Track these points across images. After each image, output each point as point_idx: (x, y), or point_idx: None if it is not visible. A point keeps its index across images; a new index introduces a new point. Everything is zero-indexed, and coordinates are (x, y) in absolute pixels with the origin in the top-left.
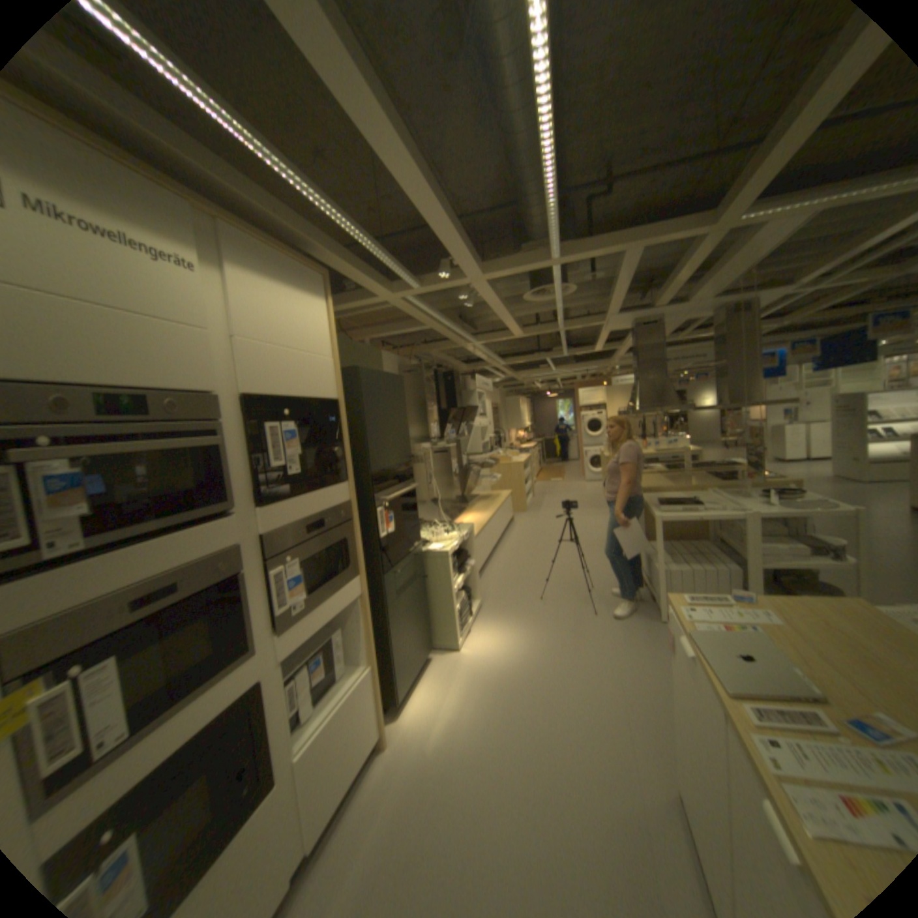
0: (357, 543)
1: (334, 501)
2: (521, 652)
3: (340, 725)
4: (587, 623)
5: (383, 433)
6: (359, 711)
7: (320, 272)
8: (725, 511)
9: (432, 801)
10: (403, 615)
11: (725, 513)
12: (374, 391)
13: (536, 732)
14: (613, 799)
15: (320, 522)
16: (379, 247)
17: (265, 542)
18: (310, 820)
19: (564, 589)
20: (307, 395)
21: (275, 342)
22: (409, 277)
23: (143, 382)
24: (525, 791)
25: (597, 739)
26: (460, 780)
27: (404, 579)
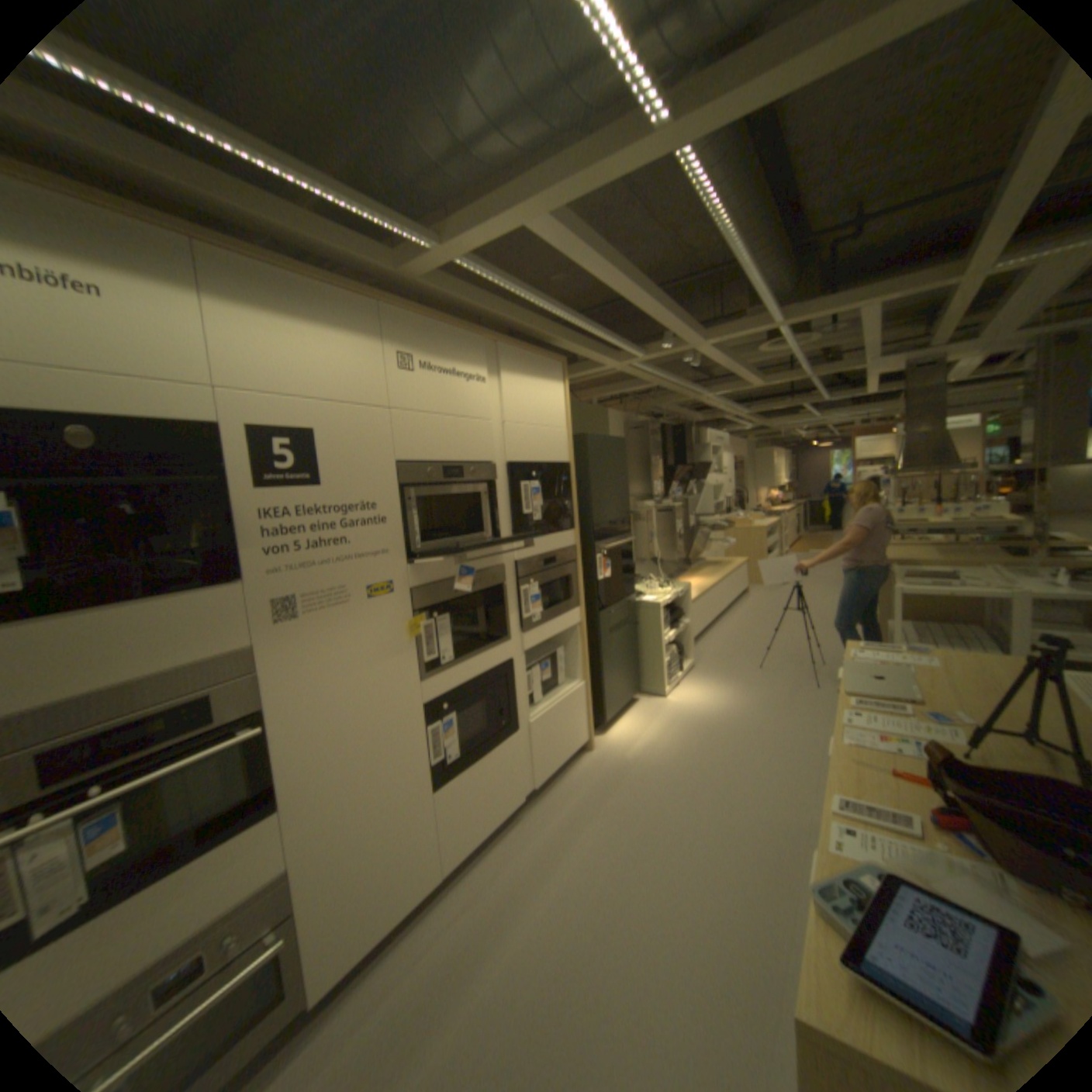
0: (578, 581)
1: (563, 545)
2: (728, 707)
3: (560, 715)
4: (806, 694)
5: (604, 491)
6: (575, 712)
7: (560, 361)
8: (990, 588)
9: (629, 787)
10: (614, 651)
11: (989, 591)
12: (598, 454)
13: (727, 763)
14: (785, 814)
15: (553, 559)
16: (608, 333)
17: (518, 566)
18: (538, 768)
19: (790, 663)
20: (547, 461)
21: (528, 423)
22: (634, 350)
23: (461, 459)
24: (707, 796)
25: (785, 777)
26: (653, 780)
27: (617, 621)
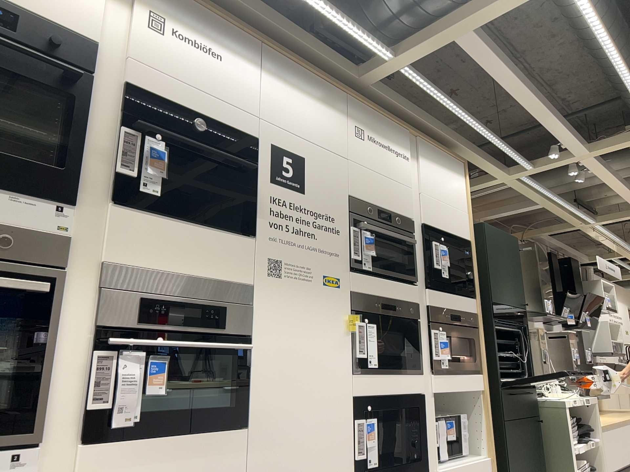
0: (481, 347)
1: (466, 307)
2: None
3: None
4: None
5: (500, 275)
6: None
7: (461, 160)
8: None
9: None
10: (519, 439)
11: None
12: (494, 242)
13: None
14: None
15: (458, 316)
16: (501, 141)
17: (430, 309)
18: None
19: None
20: (452, 232)
21: (438, 197)
22: (522, 160)
23: (391, 207)
24: None
25: None
26: None
27: (519, 407)
